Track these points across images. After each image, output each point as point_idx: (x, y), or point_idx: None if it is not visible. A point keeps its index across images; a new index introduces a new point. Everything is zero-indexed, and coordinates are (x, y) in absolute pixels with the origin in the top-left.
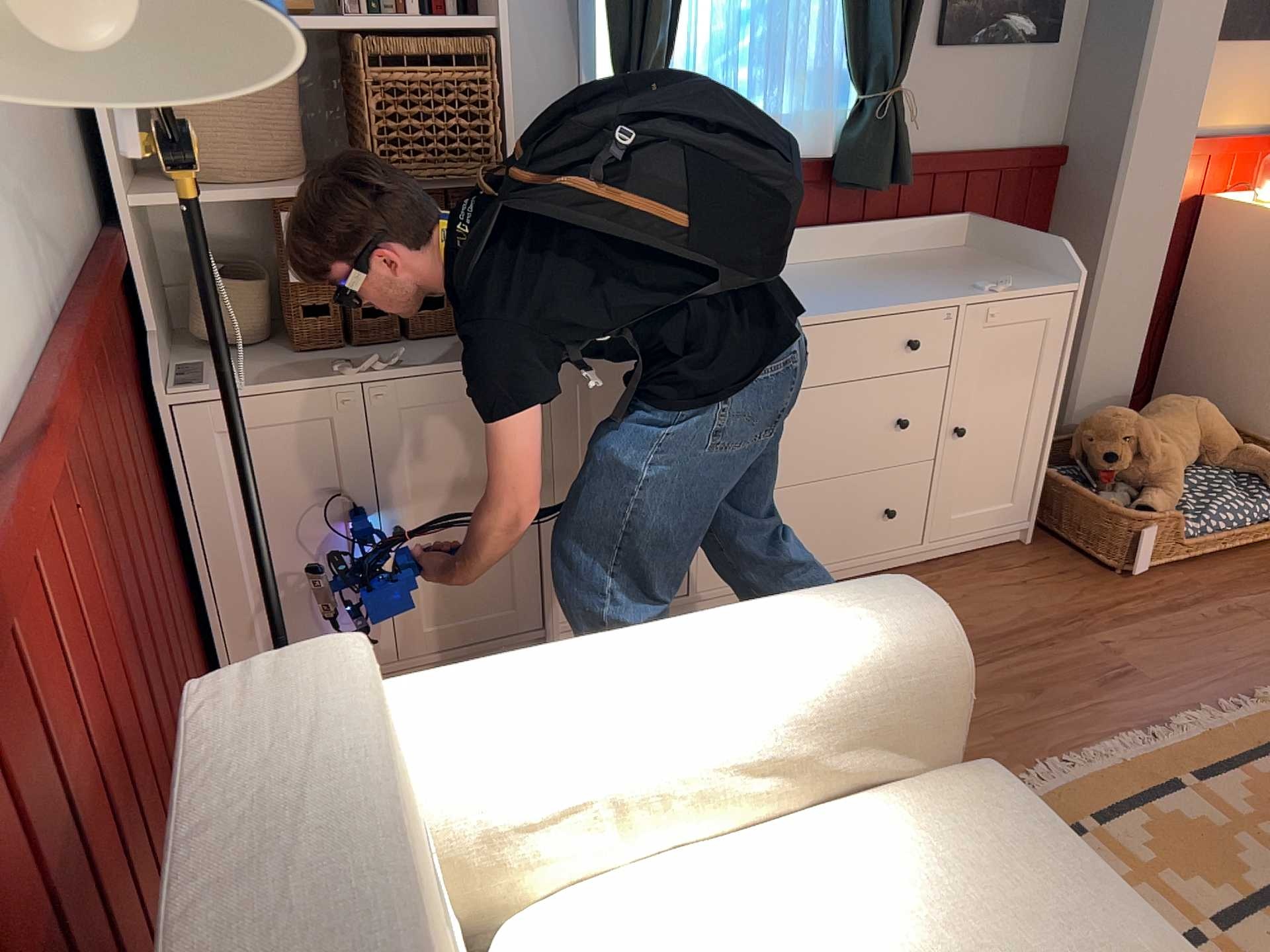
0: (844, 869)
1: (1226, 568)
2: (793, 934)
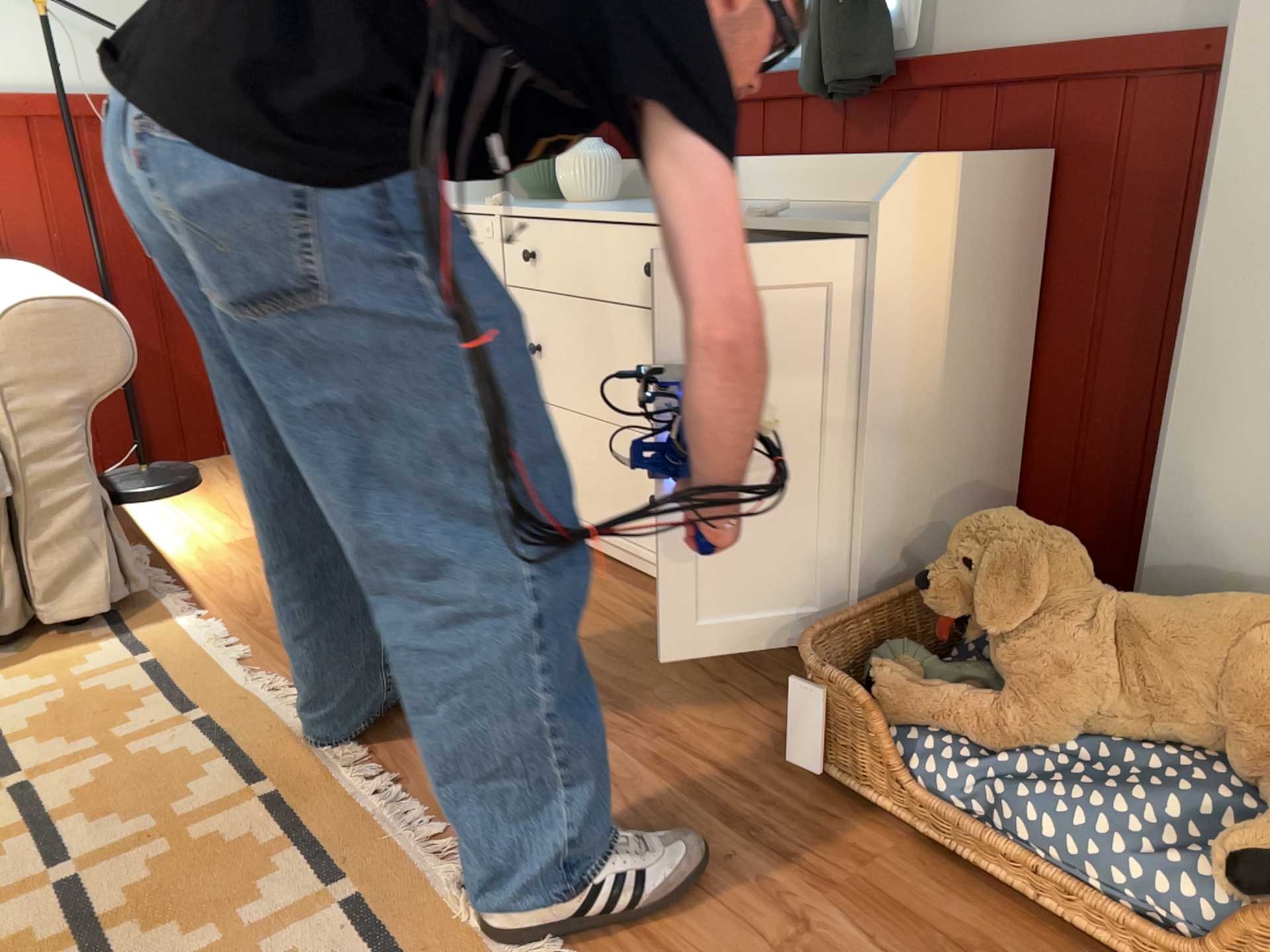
0: None
1: (978, 915)
2: None
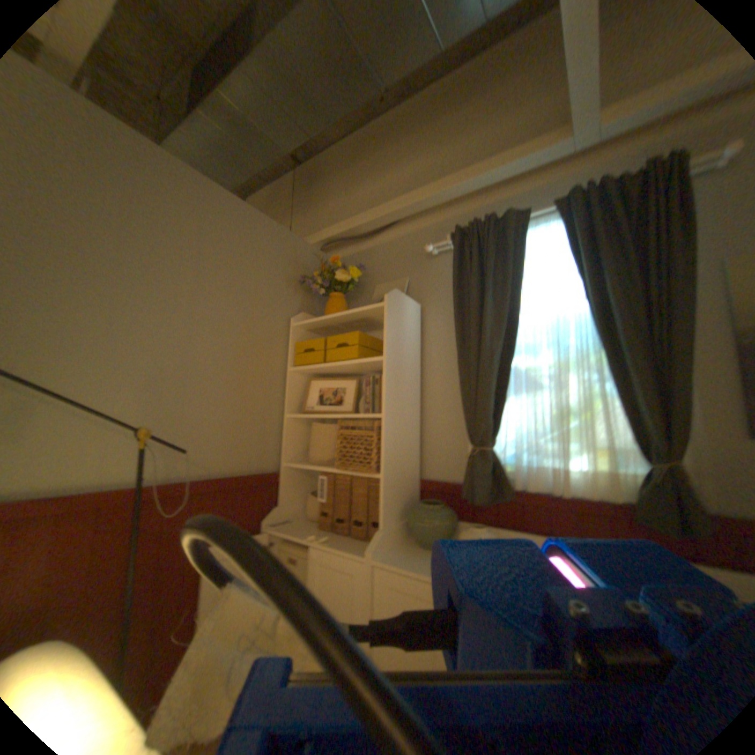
0: None
1: None
2: None
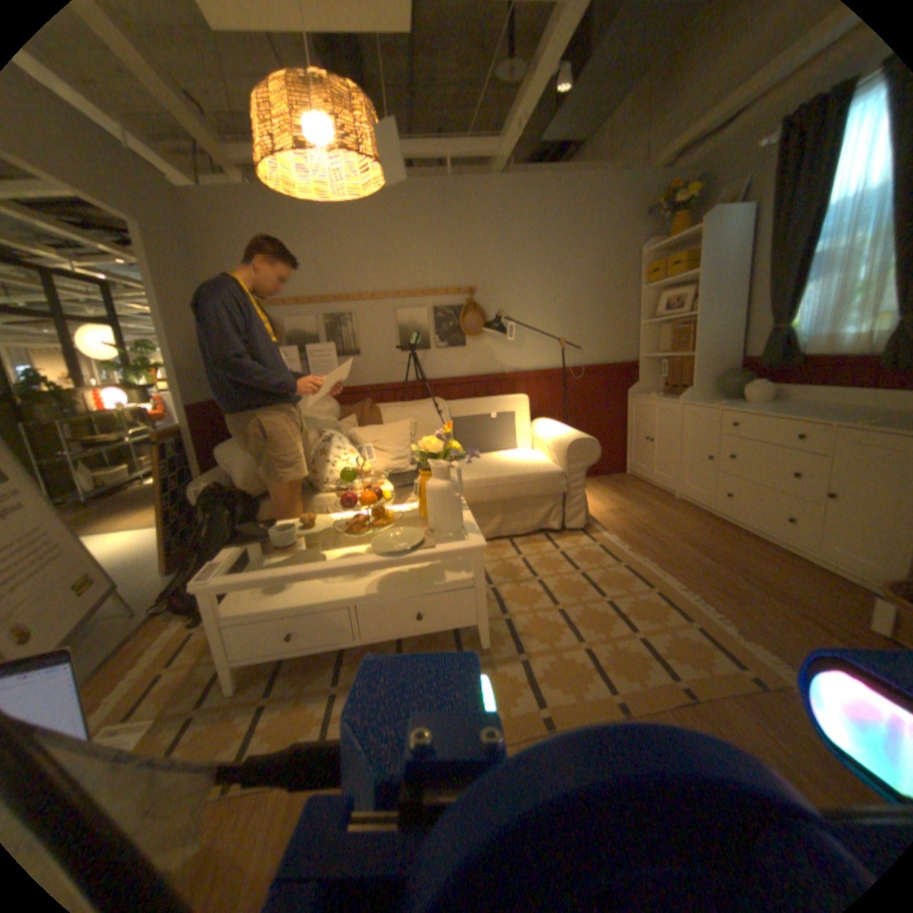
0: (534, 459)
1: None
2: (522, 457)
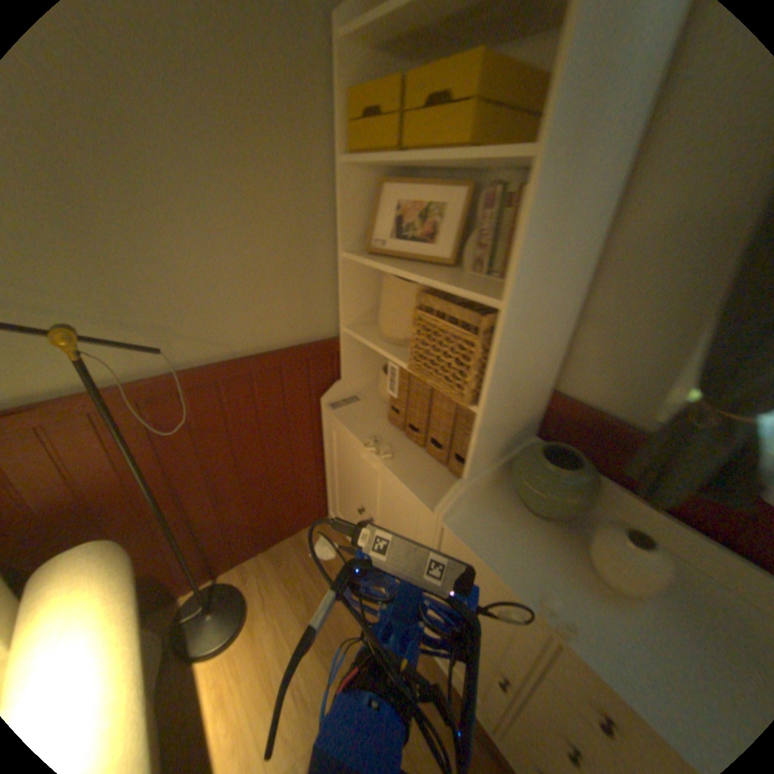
0: None
1: None
2: None
